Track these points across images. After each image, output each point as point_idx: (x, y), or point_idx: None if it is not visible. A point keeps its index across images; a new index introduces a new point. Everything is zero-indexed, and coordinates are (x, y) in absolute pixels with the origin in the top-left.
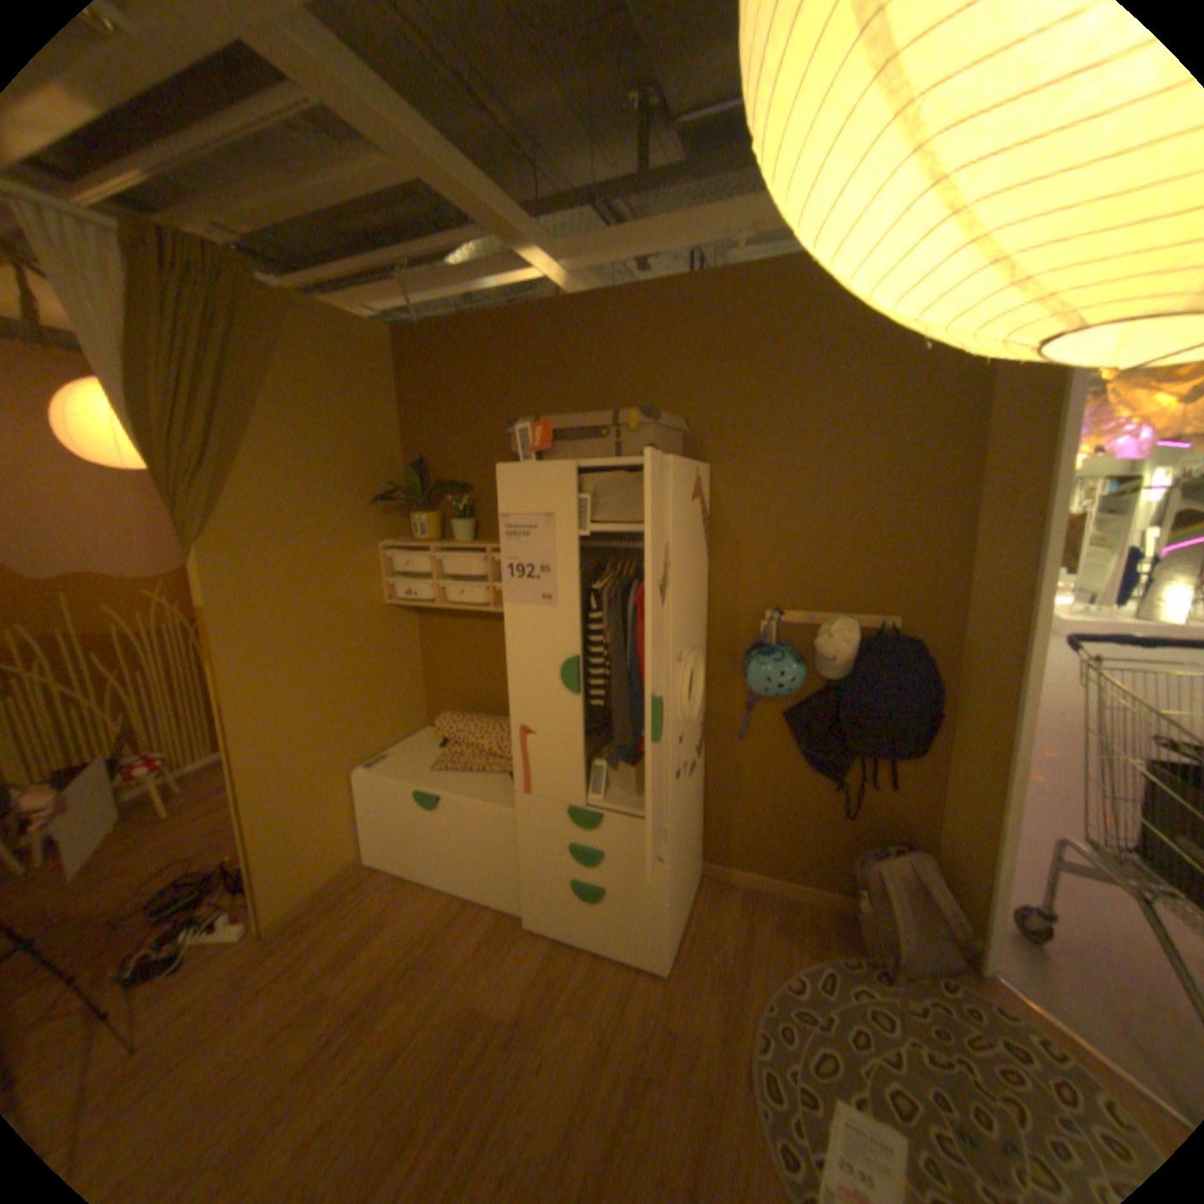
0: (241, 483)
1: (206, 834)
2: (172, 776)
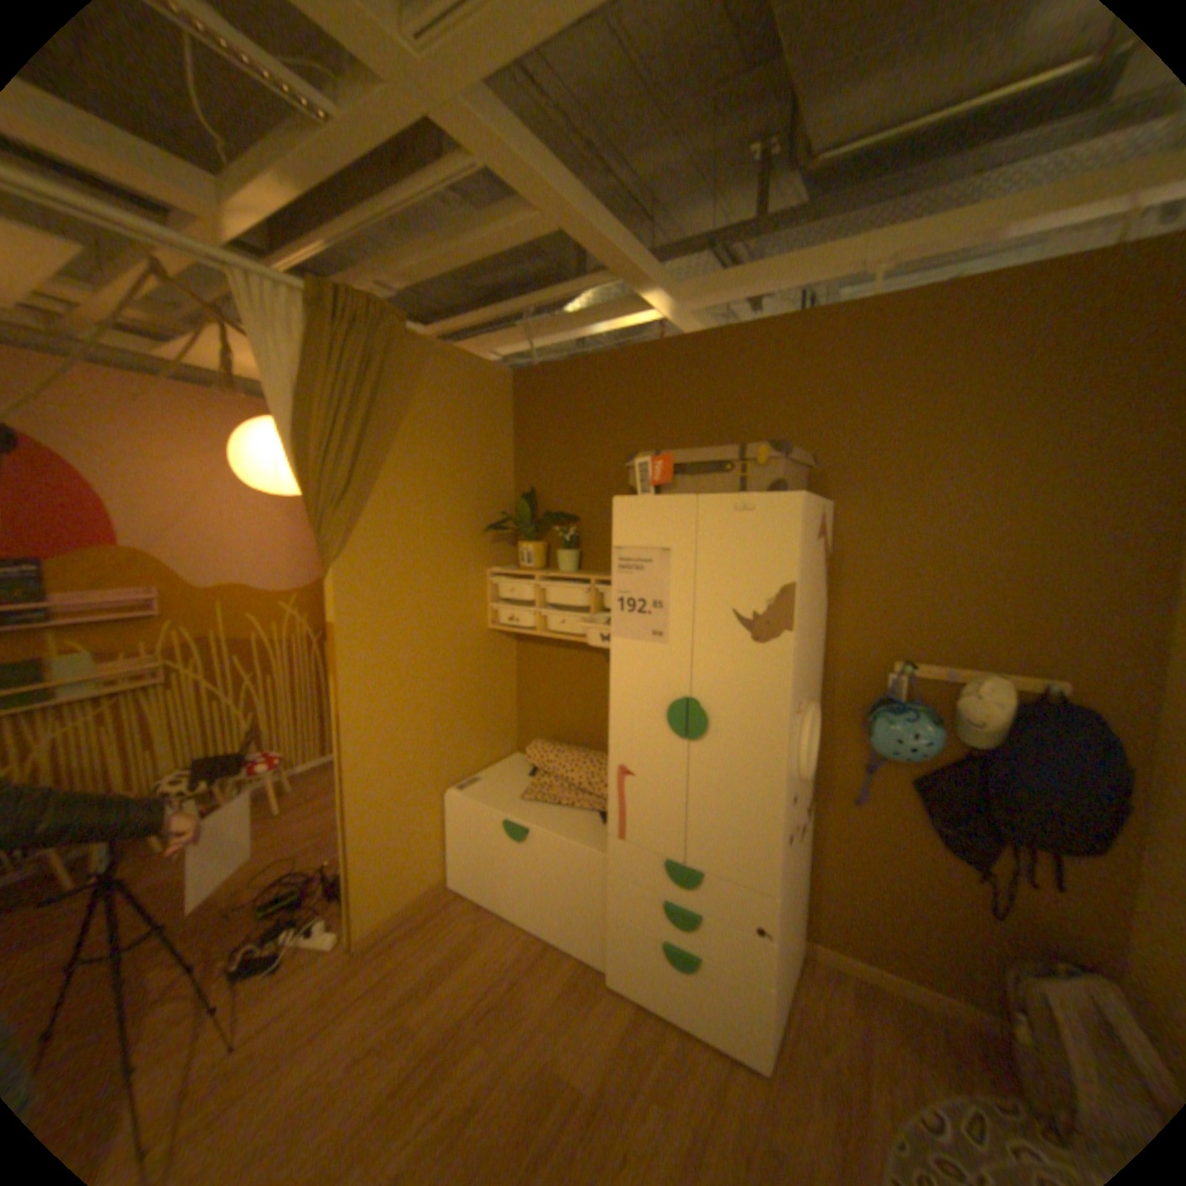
0: (375, 509)
1: (309, 835)
2: (285, 774)
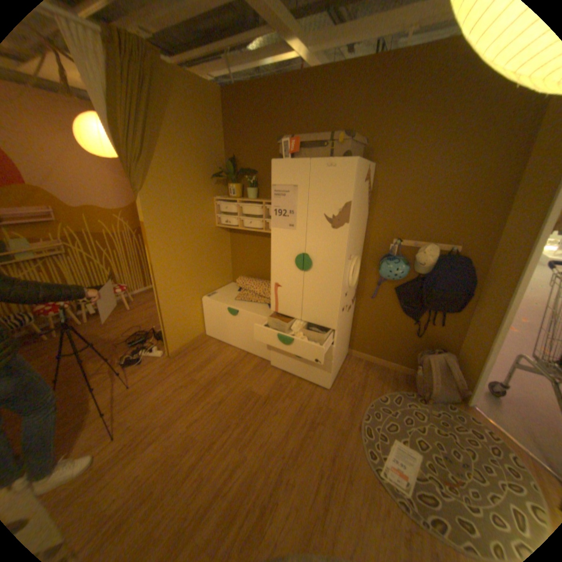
0: (156, 165)
1: (145, 317)
2: (130, 294)
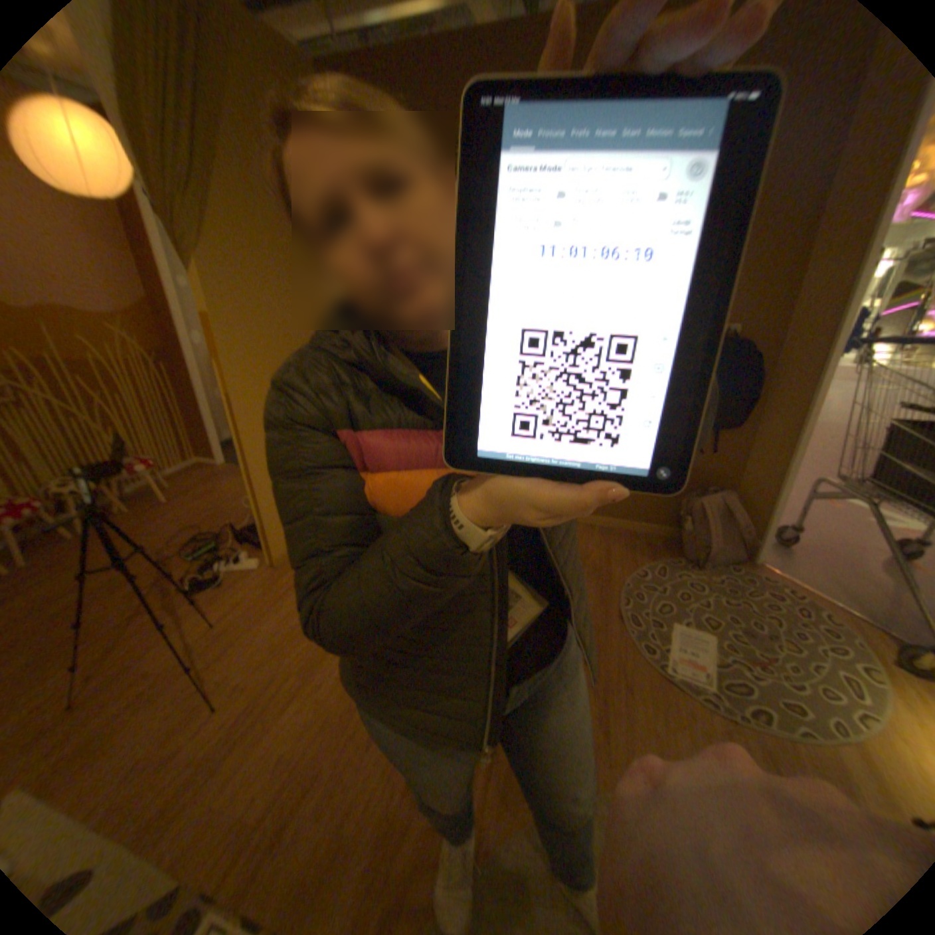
0: (217, 195)
1: (199, 507)
2: (154, 473)
